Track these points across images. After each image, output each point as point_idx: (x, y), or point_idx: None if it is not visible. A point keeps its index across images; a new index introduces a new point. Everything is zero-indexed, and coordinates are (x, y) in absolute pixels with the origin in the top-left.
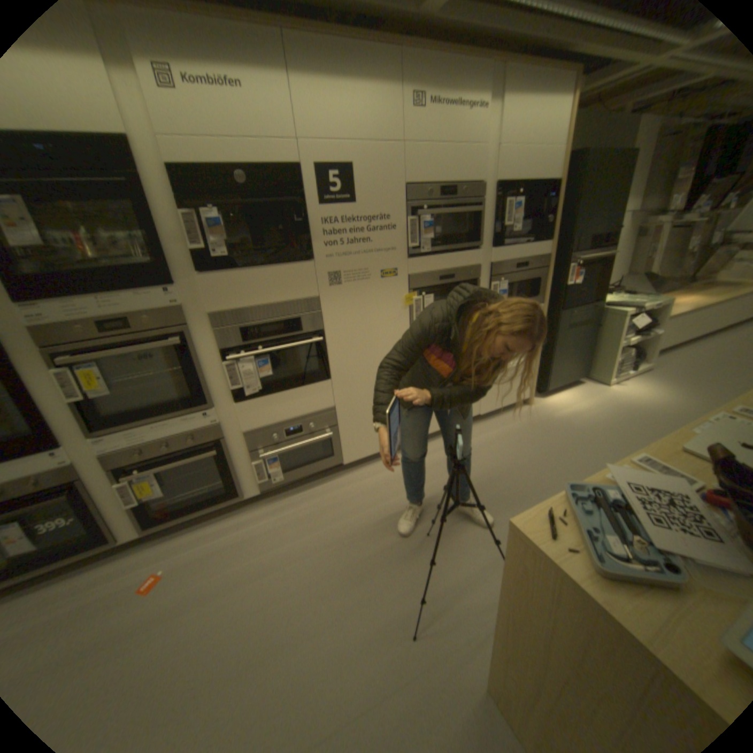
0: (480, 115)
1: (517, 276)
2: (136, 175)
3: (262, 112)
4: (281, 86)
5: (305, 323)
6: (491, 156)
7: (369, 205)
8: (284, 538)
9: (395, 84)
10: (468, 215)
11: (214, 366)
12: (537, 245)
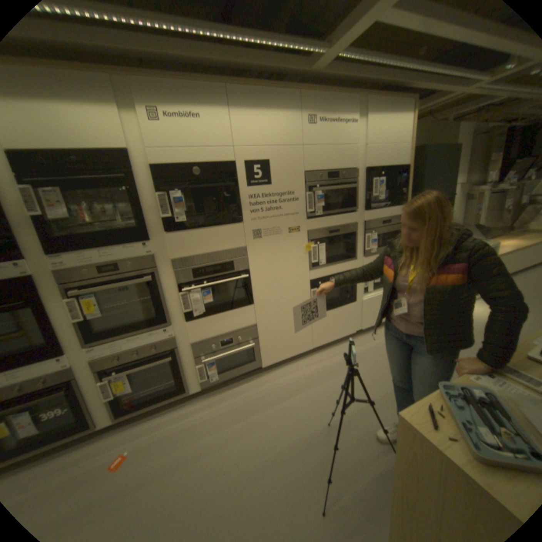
0: (352, 127)
1: (384, 229)
2: (131, 172)
3: (212, 131)
4: (224, 115)
5: (236, 265)
6: (361, 151)
7: (280, 186)
8: (219, 426)
9: (296, 111)
10: (347, 190)
11: (173, 296)
12: (396, 207)
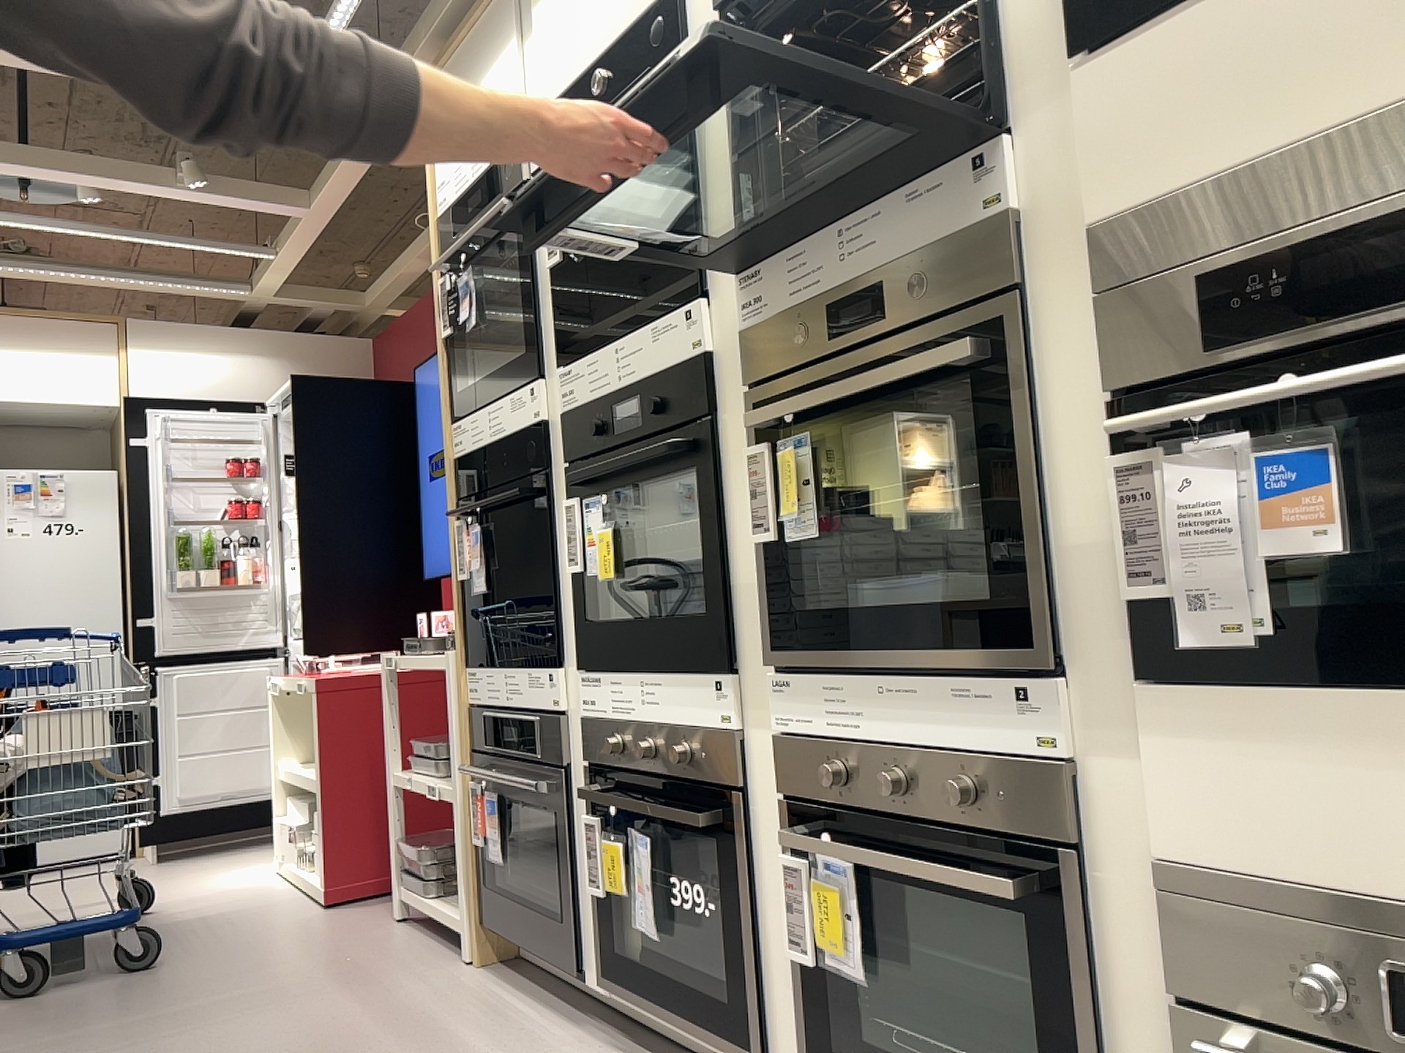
0: None
1: None
2: None
3: None
4: None
5: None
6: None
7: None
8: None
9: None
10: None
11: (1091, 466)
12: None
